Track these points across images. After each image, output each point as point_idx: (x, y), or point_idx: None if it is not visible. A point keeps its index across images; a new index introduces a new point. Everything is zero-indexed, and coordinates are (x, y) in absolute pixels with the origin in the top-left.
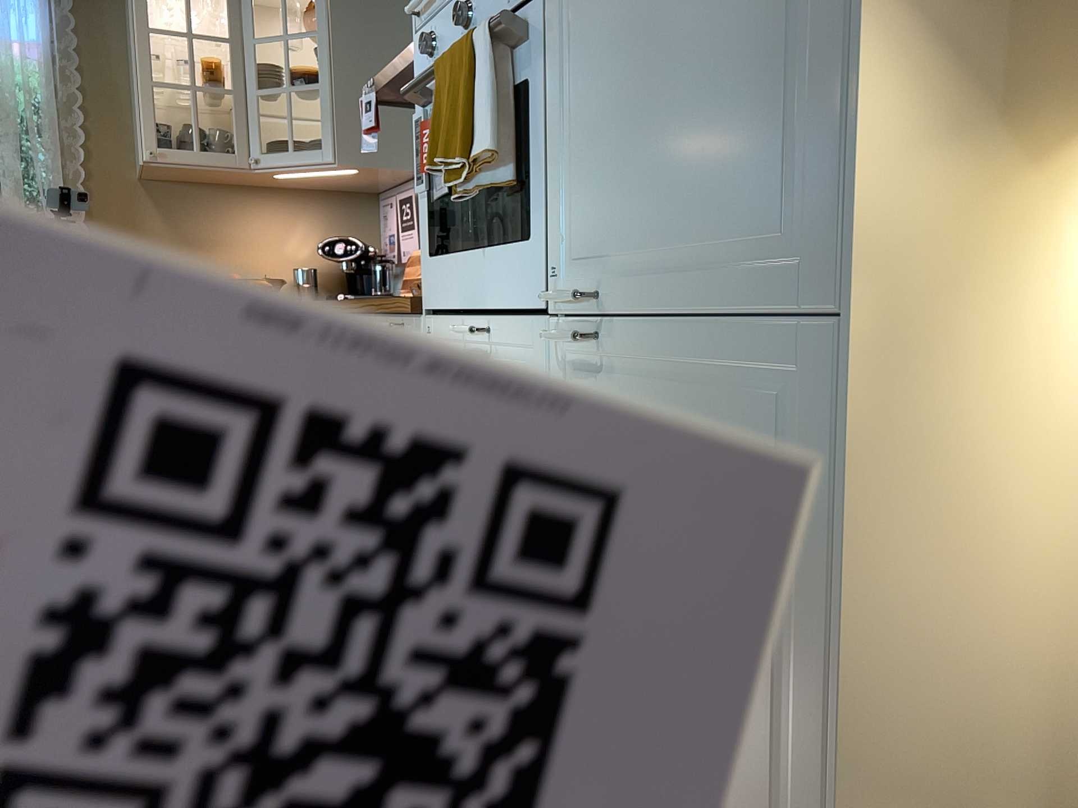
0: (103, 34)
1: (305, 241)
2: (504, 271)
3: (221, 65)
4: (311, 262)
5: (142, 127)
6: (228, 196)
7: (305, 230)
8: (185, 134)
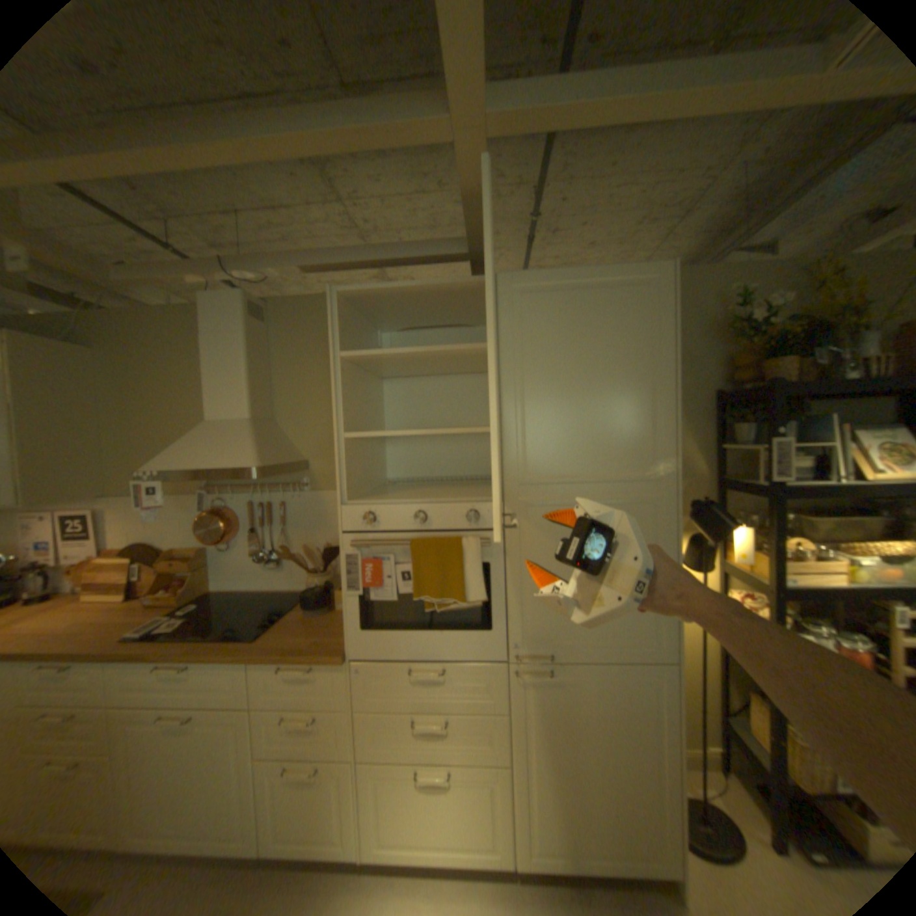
0: None
1: None
2: (457, 642)
3: None
4: None
5: None
6: None
7: None
8: None
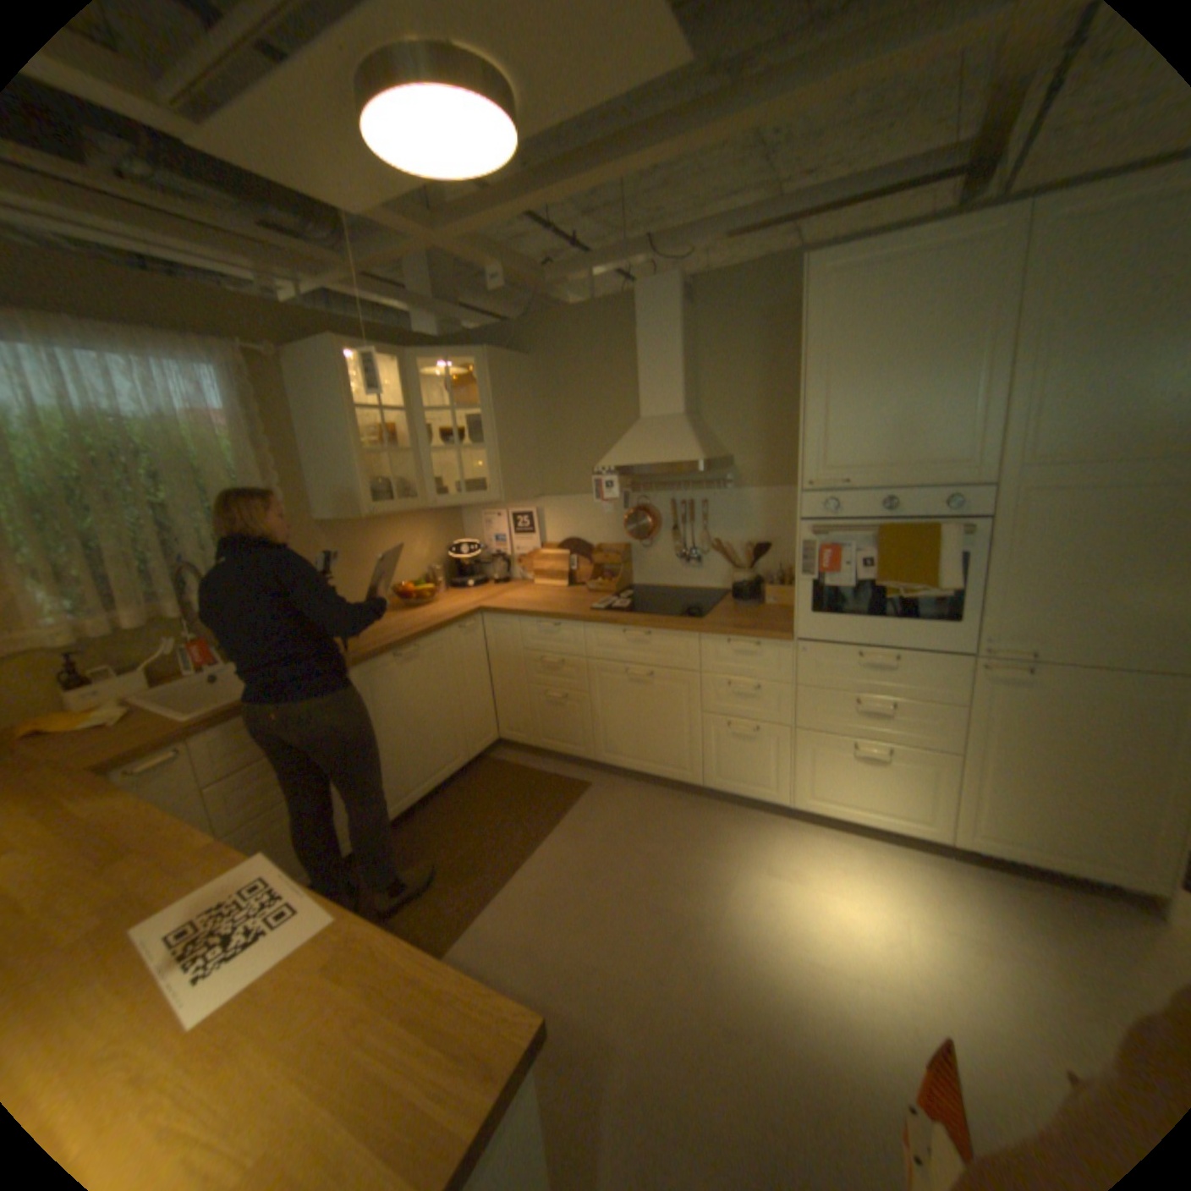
0: (266, 399)
1: (423, 546)
2: (918, 632)
3: (381, 426)
4: (429, 561)
5: (358, 490)
6: (374, 523)
7: (422, 538)
8: (376, 488)
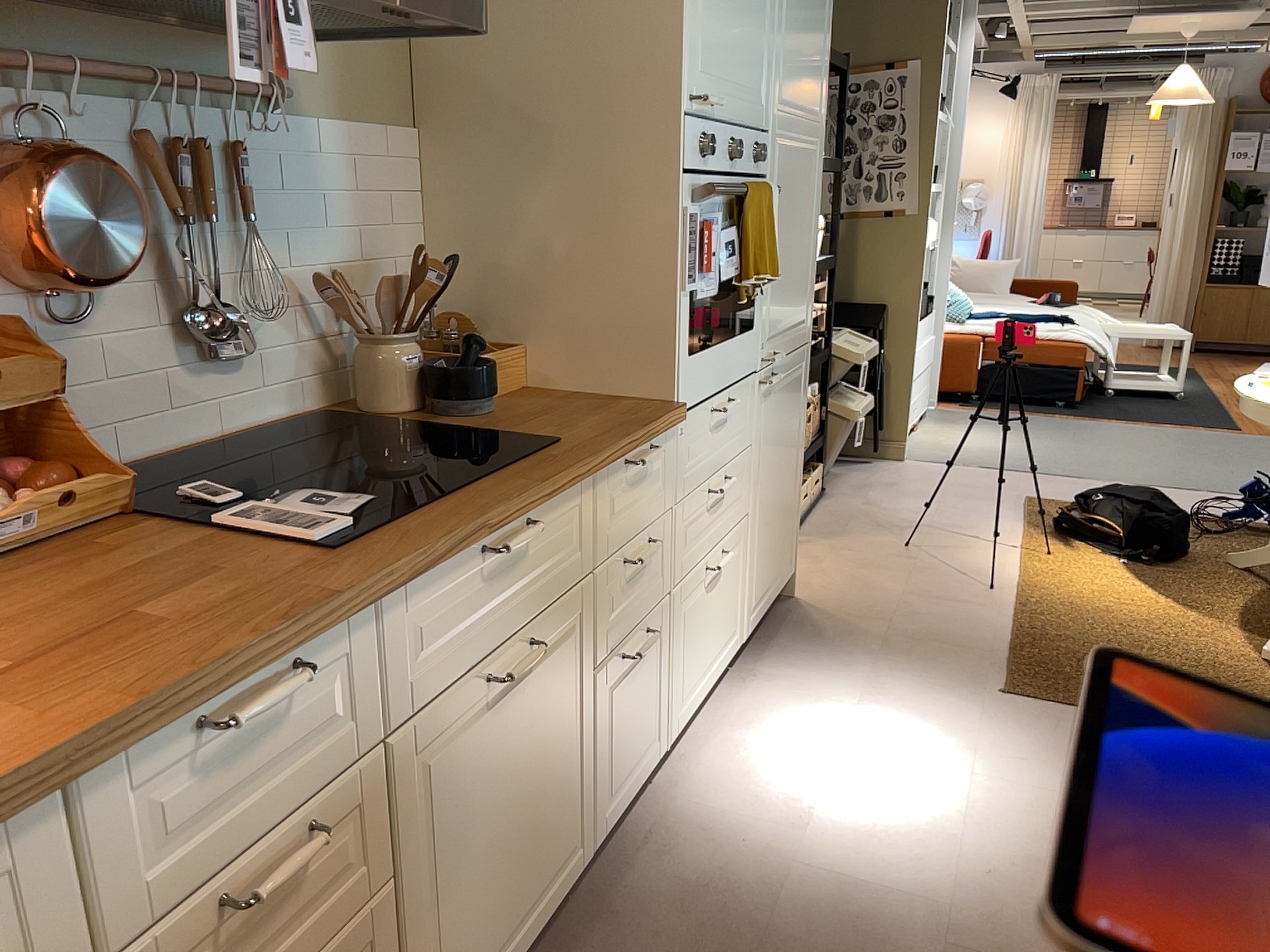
0: None
1: None
2: (740, 351)
3: None
4: None
5: None
6: None
7: None
8: None
